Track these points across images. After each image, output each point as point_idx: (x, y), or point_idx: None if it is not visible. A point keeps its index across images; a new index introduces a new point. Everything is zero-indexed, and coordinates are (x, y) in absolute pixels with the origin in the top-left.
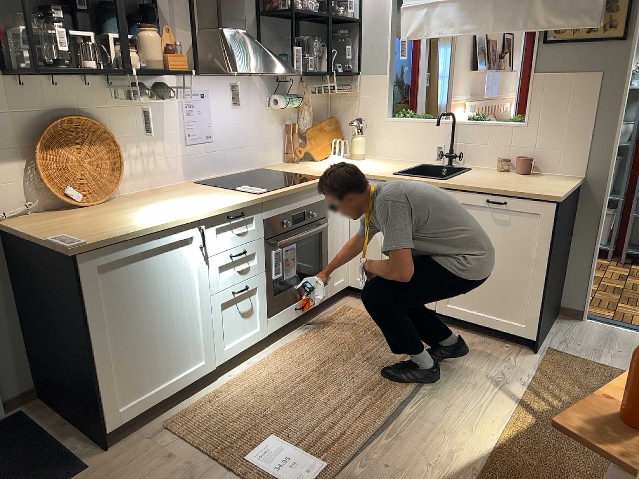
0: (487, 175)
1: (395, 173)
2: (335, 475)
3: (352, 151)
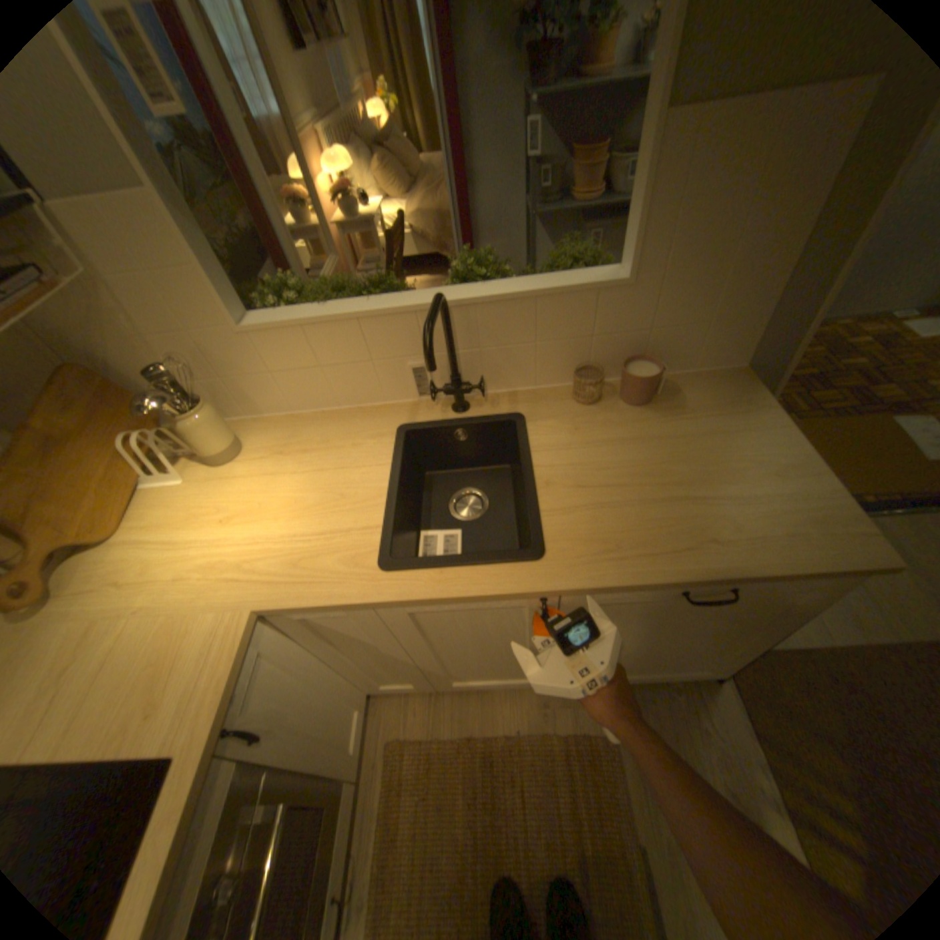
0: (583, 446)
1: (381, 564)
2: None
3: (193, 450)
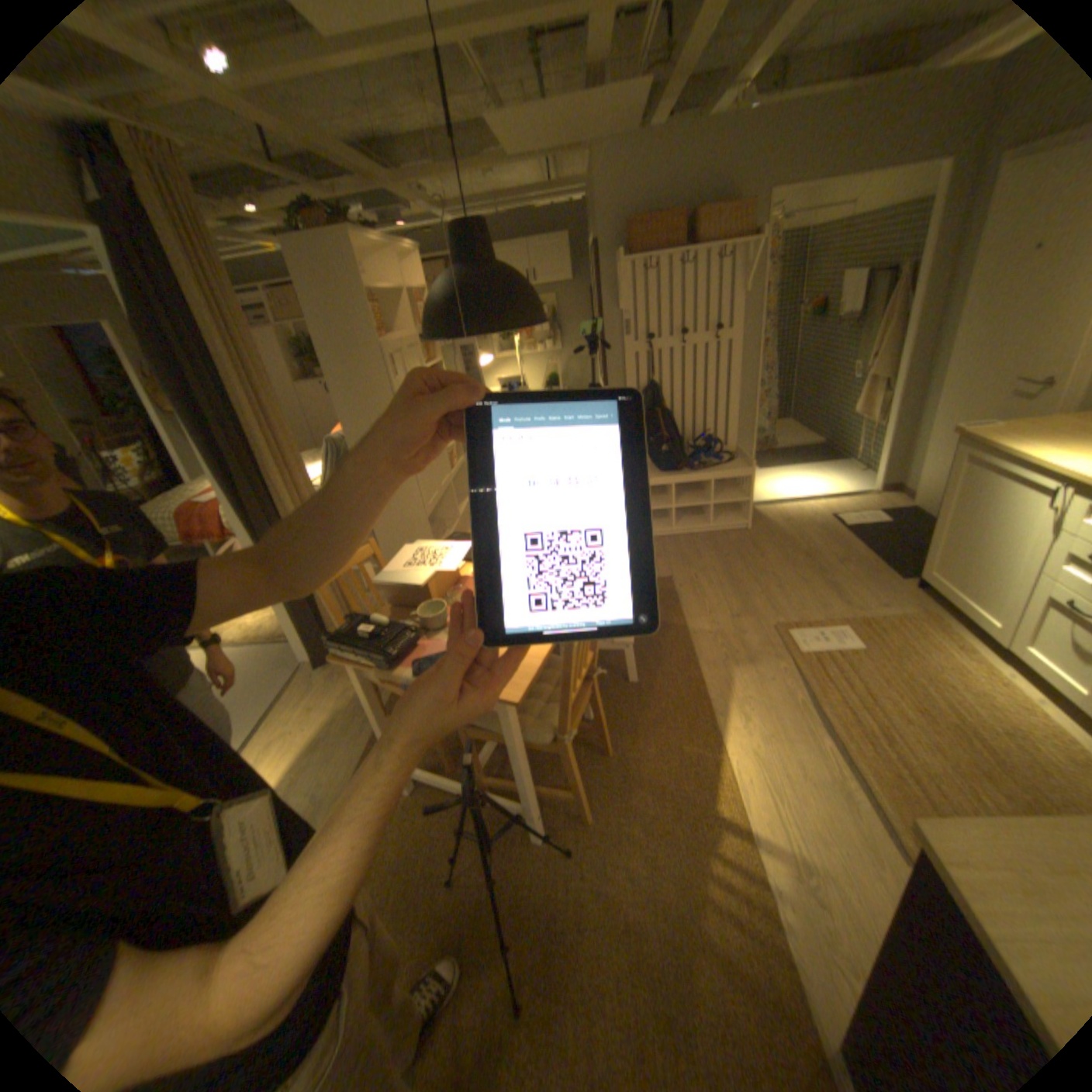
0: None
1: None
2: (789, 652)
3: None
